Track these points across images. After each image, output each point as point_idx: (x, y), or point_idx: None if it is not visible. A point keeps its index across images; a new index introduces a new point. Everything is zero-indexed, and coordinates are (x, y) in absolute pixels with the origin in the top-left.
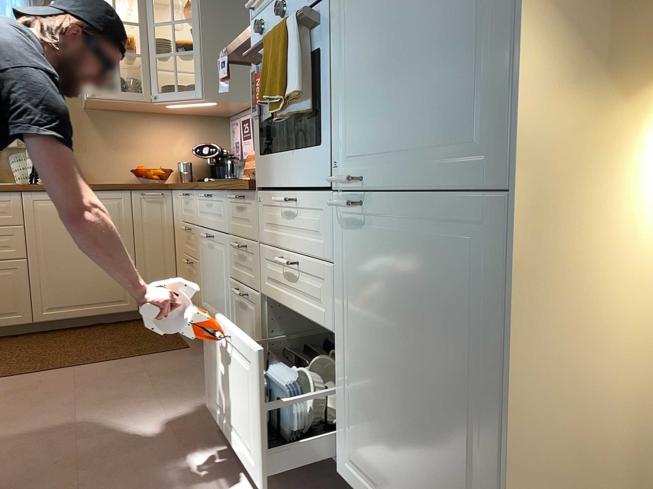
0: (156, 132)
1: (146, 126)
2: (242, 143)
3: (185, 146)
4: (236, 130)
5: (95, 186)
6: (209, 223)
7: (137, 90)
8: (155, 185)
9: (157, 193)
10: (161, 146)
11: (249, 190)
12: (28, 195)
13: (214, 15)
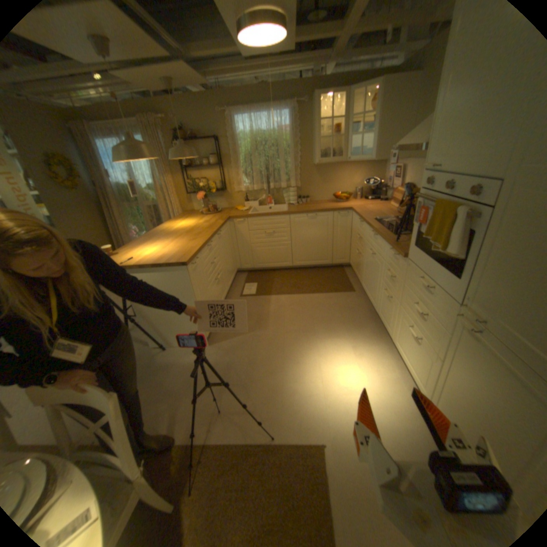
0: (345, 172)
1: (340, 169)
2: (393, 179)
3: (359, 178)
4: (390, 170)
5: (317, 211)
6: (373, 246)
7: (339, 154)
8: (344, 209)
9: (344, 213)
10: (347, 179)
11: (402, 257)
12: (291, 216)
13: (389, 106)
